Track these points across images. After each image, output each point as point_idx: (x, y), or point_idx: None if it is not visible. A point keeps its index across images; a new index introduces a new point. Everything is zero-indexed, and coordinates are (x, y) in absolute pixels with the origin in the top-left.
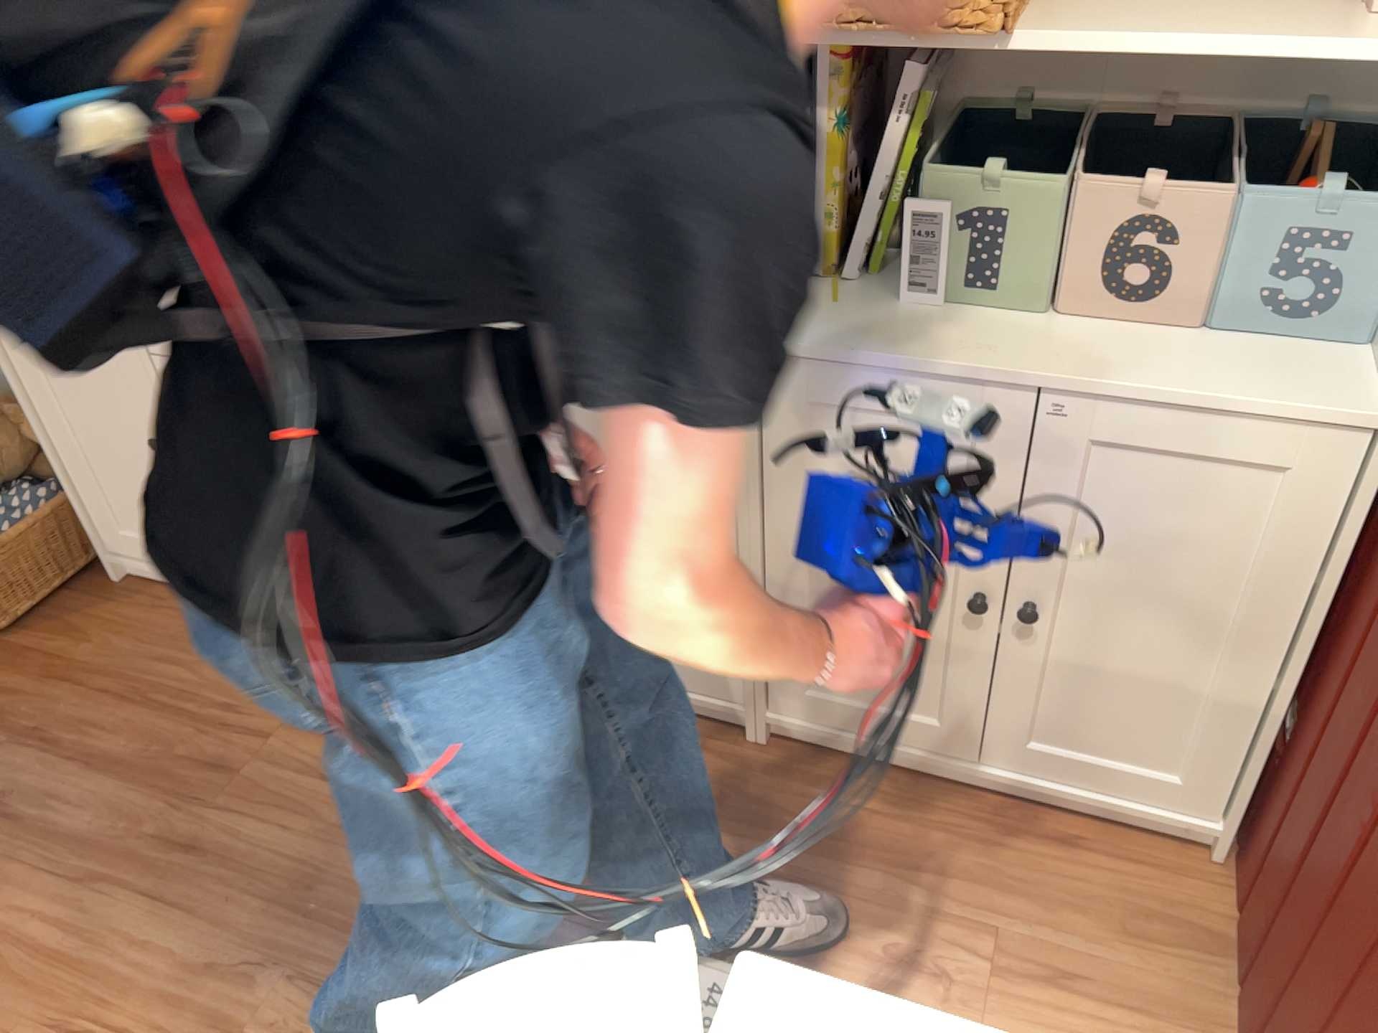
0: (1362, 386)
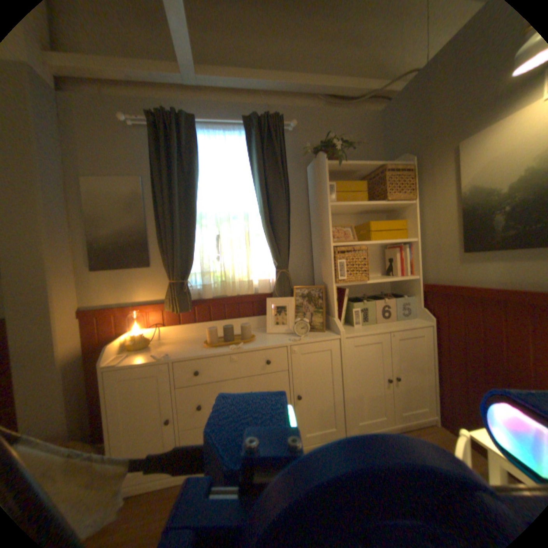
0: (427, 320)
